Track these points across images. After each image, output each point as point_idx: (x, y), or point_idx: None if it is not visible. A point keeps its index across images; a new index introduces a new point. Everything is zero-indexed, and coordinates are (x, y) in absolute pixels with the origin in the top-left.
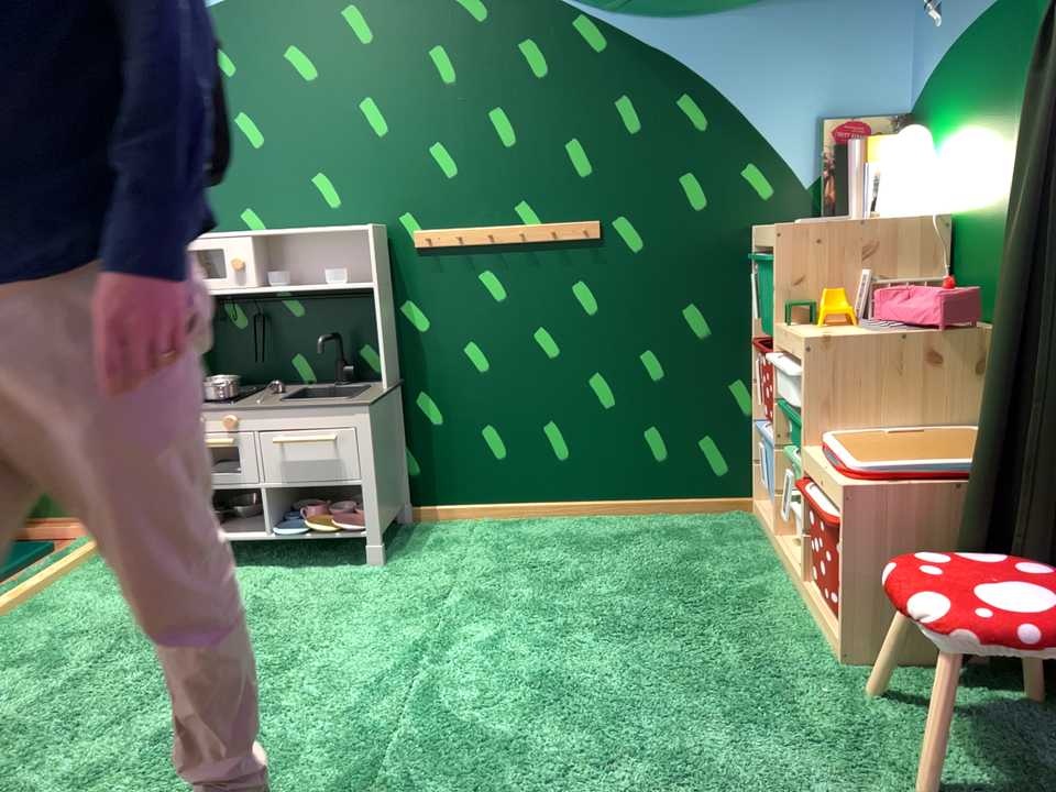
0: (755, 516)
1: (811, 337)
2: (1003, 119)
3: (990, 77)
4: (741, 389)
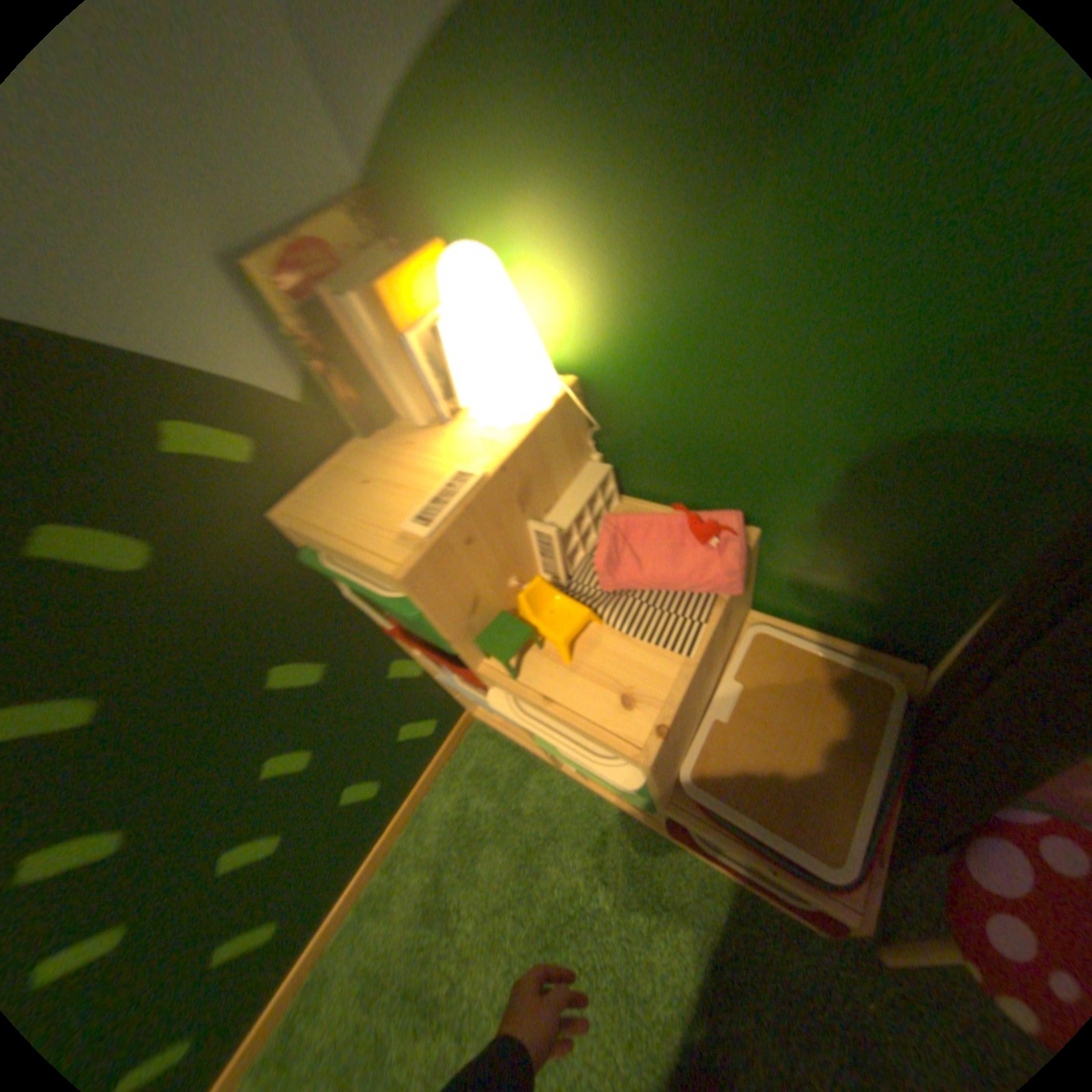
0: (489, 724)
1: (635, 738)
2: (717, 227)
3: (651, 121)
4: (405, 665)
